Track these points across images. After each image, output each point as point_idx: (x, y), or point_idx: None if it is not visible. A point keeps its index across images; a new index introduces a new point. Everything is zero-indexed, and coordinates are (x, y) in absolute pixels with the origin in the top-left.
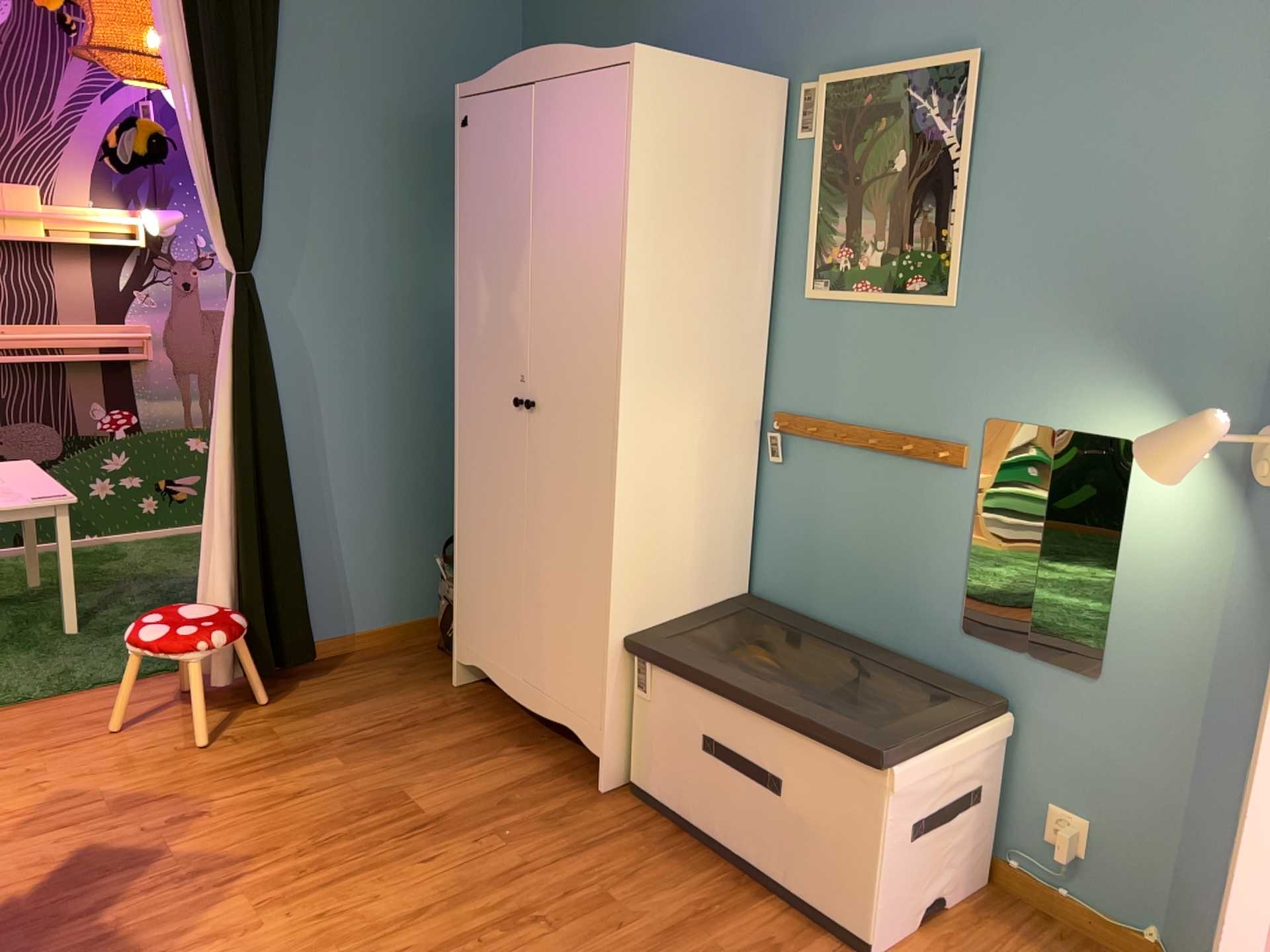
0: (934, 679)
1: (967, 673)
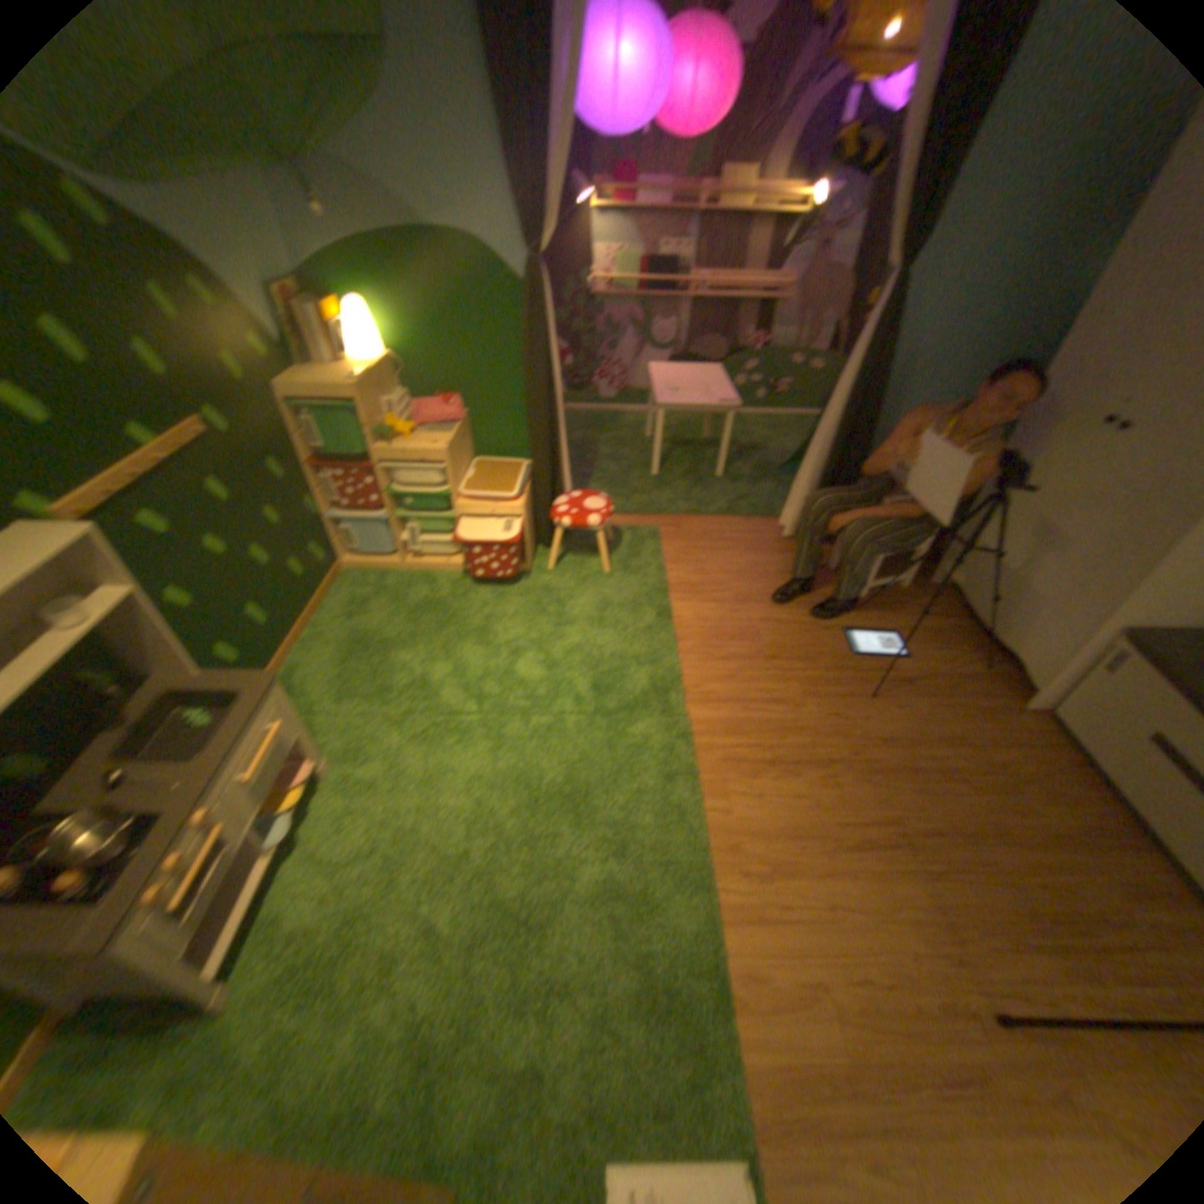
0: None
1: None
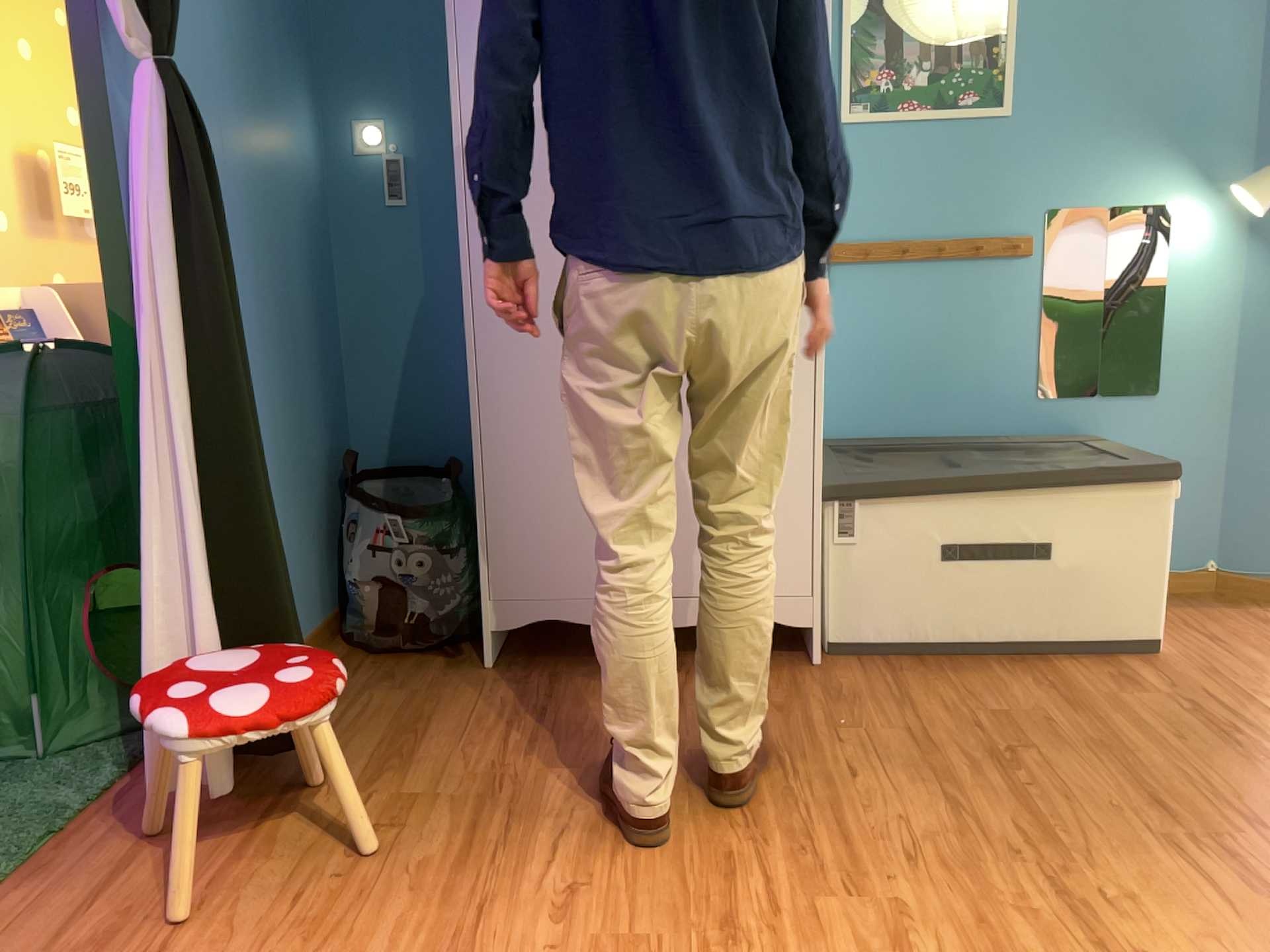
0: (1031, 443)
1: (1046, 431)
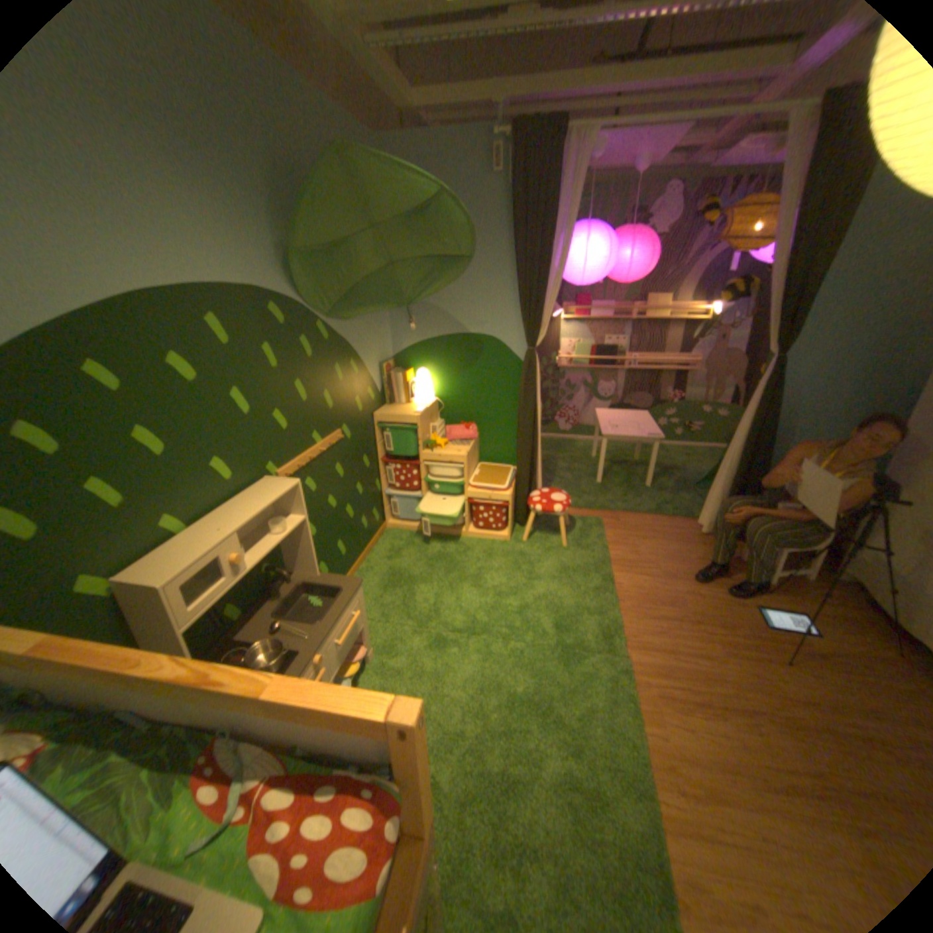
0: None
1: None
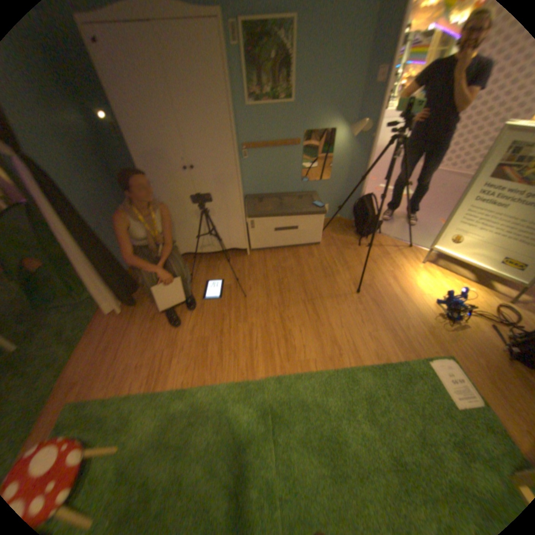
0: (299, 194)
1: (303, 189)
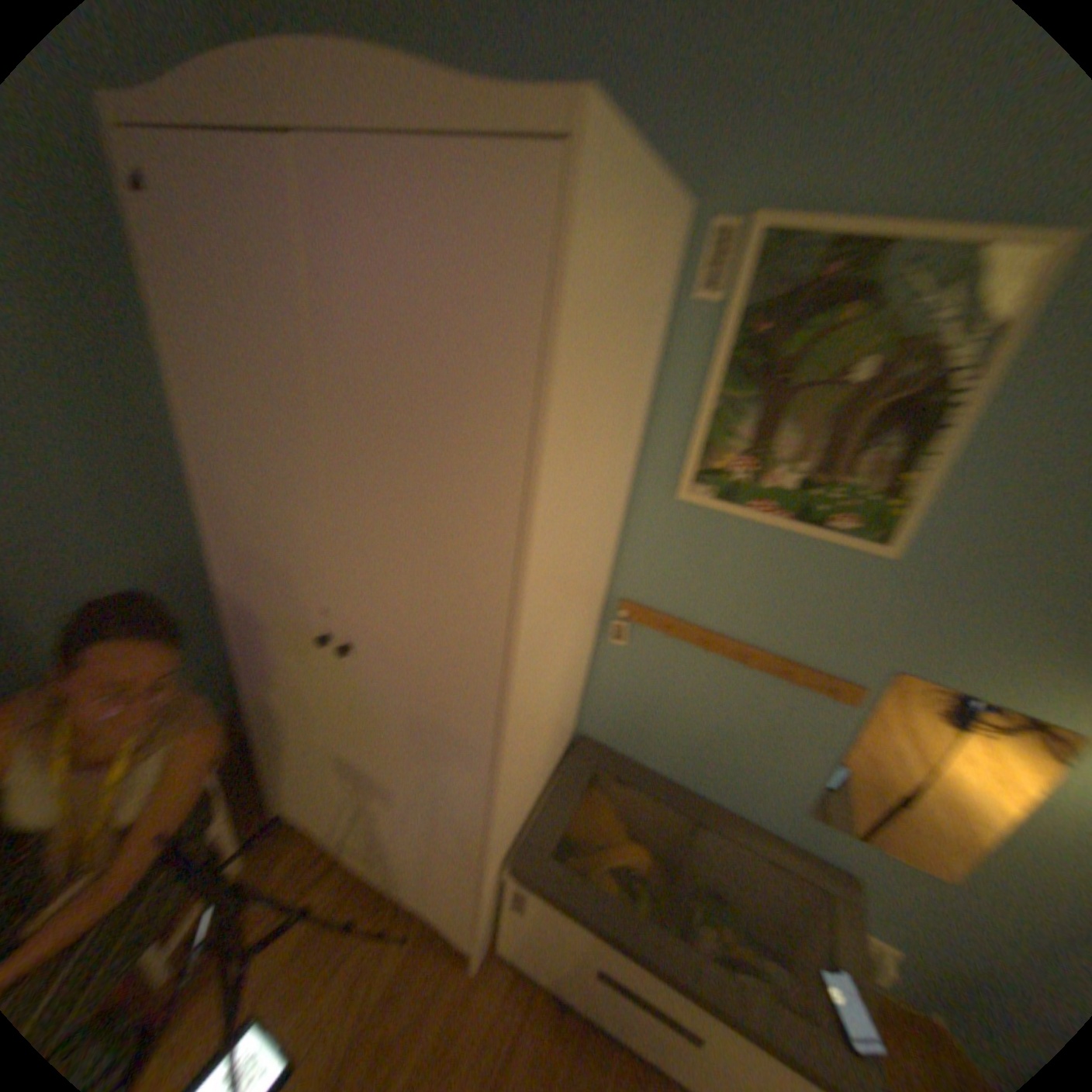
0: (780, 854)
1: (806, 845)
